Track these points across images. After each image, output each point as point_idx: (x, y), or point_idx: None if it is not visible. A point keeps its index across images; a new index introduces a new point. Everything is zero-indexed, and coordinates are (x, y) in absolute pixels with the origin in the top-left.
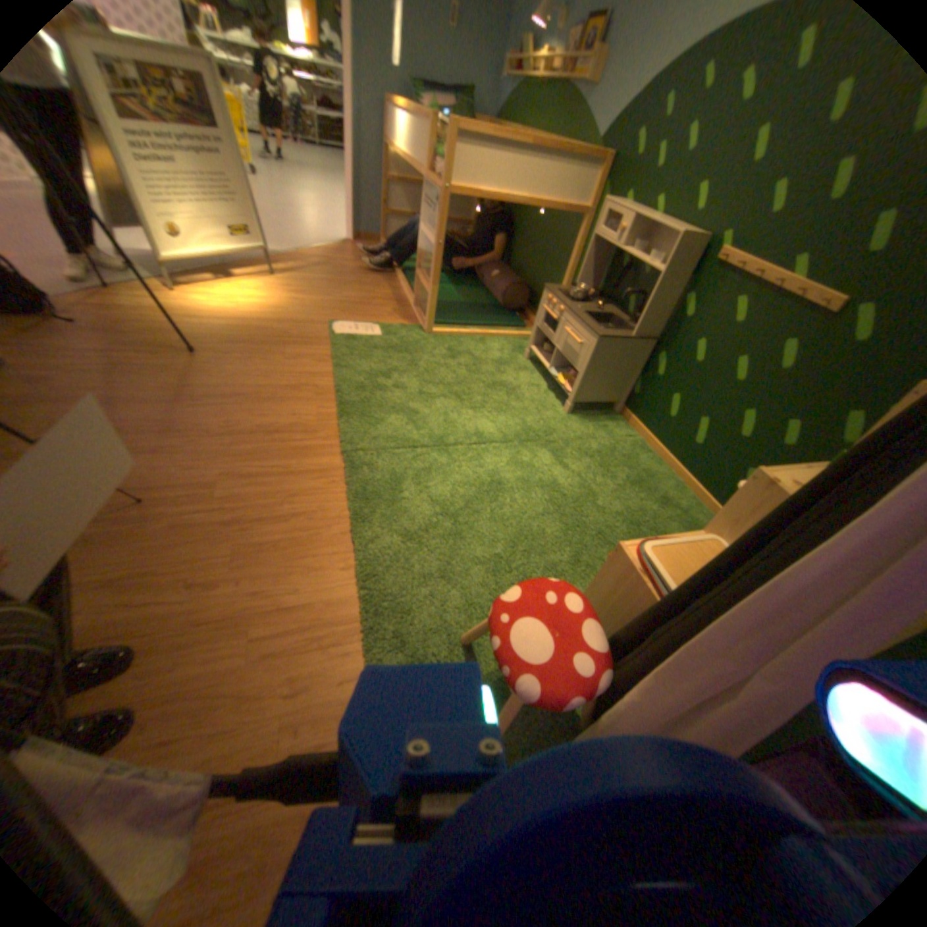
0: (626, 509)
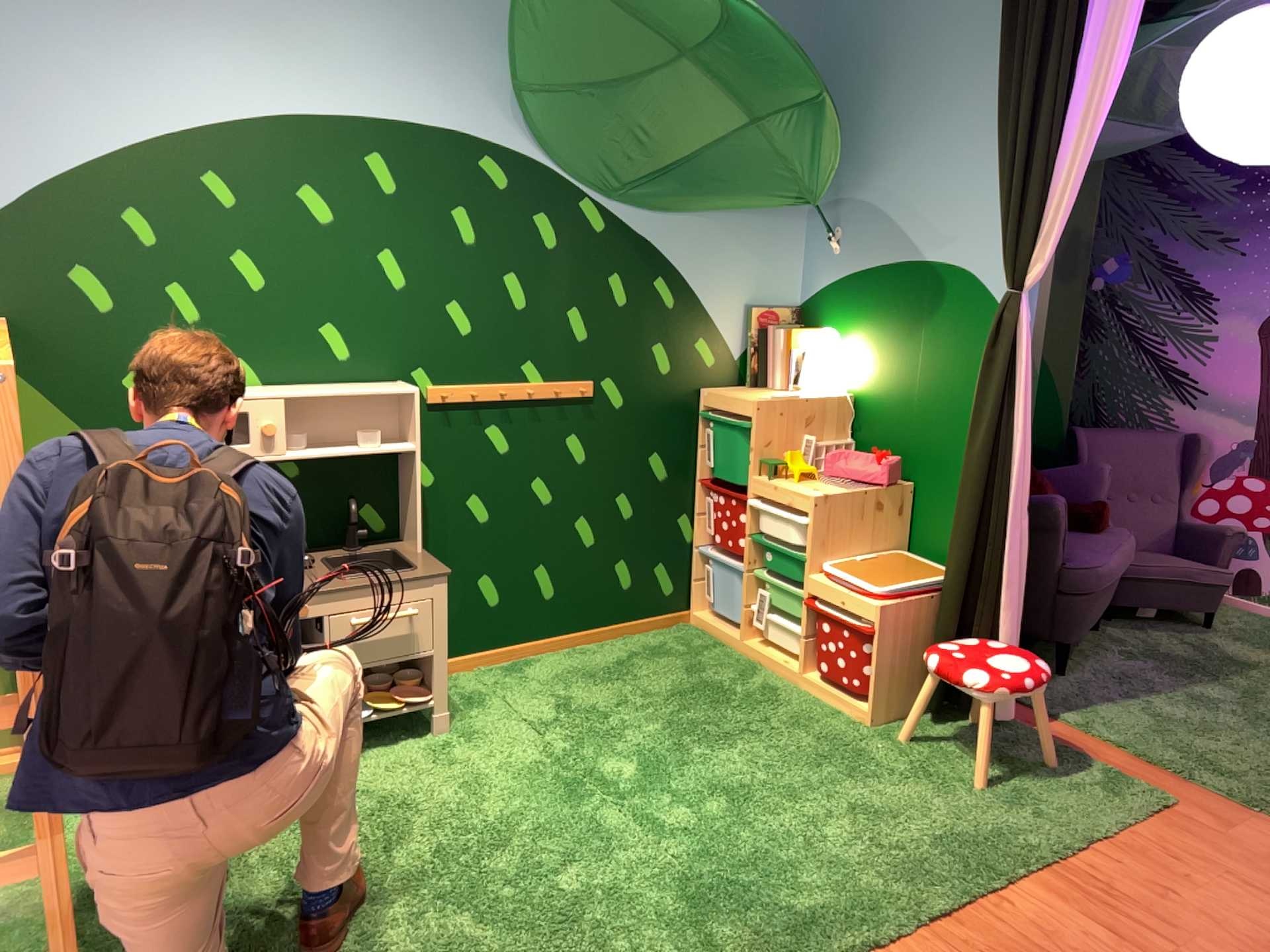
0: (663, 686)
